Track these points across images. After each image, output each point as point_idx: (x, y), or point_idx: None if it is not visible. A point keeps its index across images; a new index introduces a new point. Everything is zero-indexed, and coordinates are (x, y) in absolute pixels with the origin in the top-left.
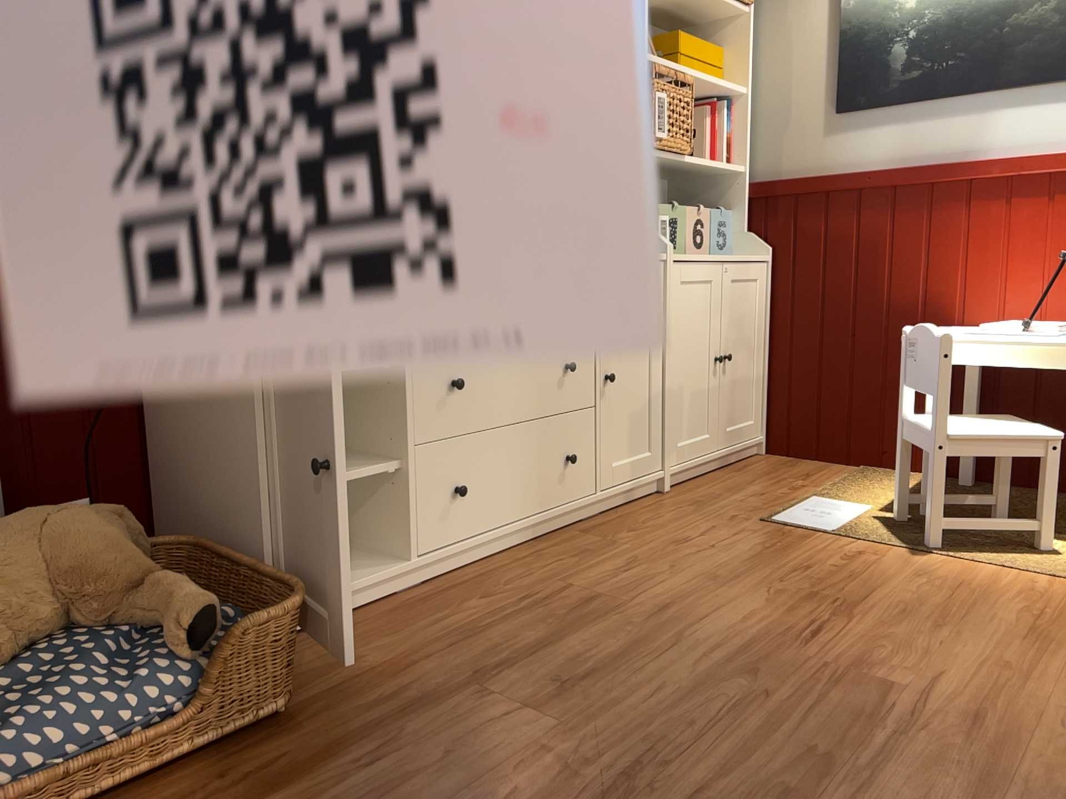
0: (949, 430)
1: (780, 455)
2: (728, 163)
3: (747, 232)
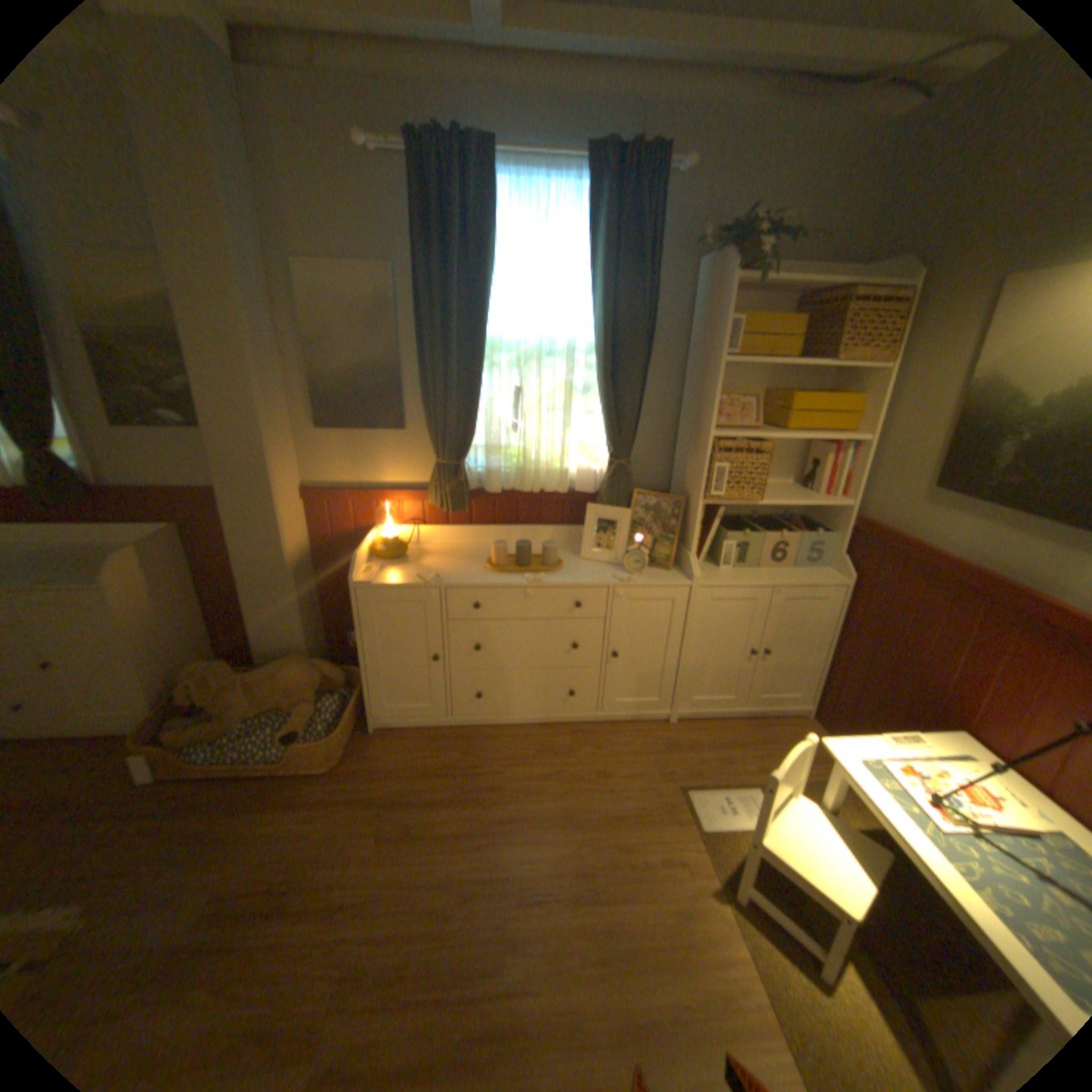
0: (774, 842)
1: (822, 729)
2: (842, 495)
3: (844, 554)
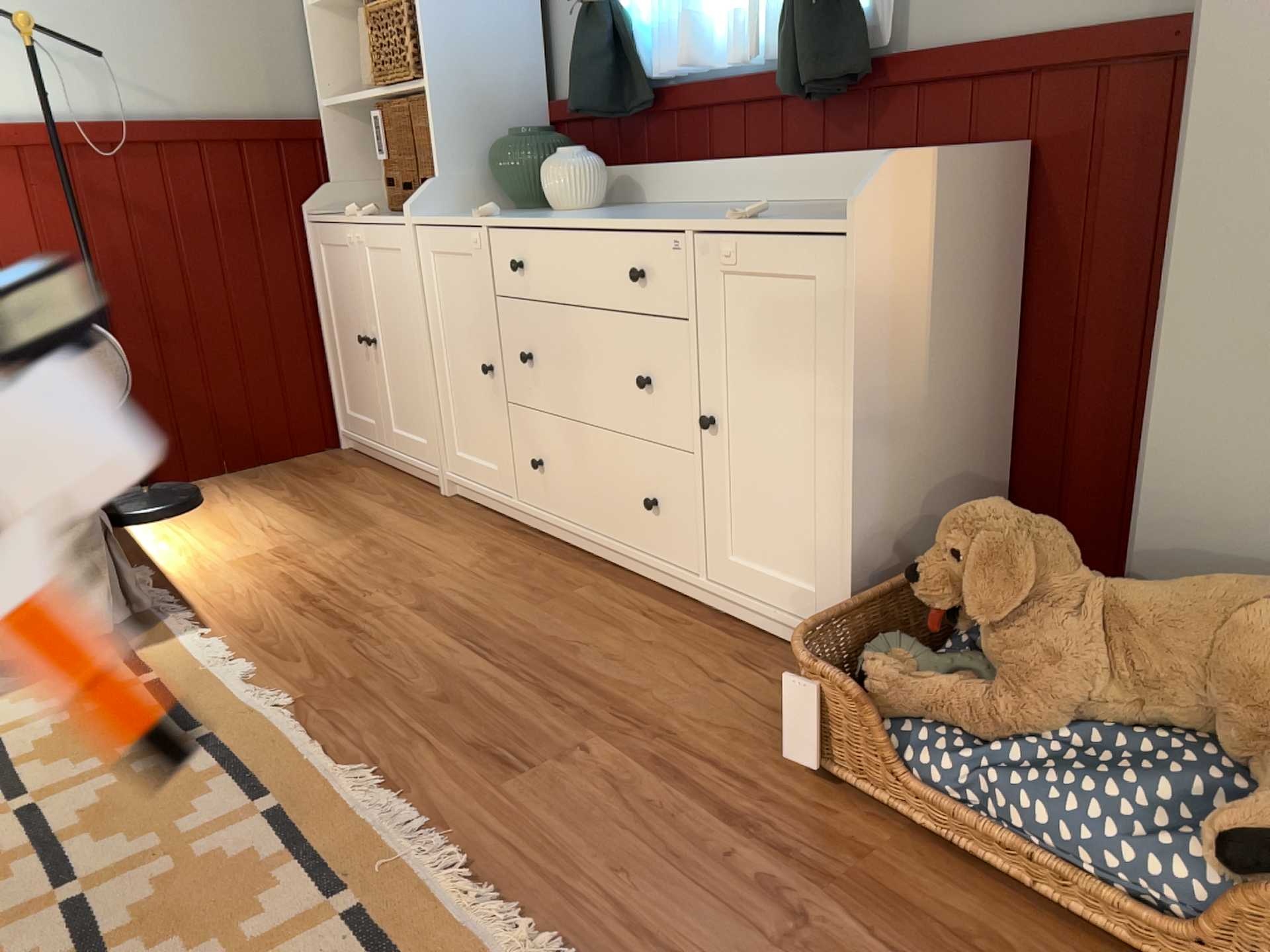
0: None
1: None
2: None
3: None
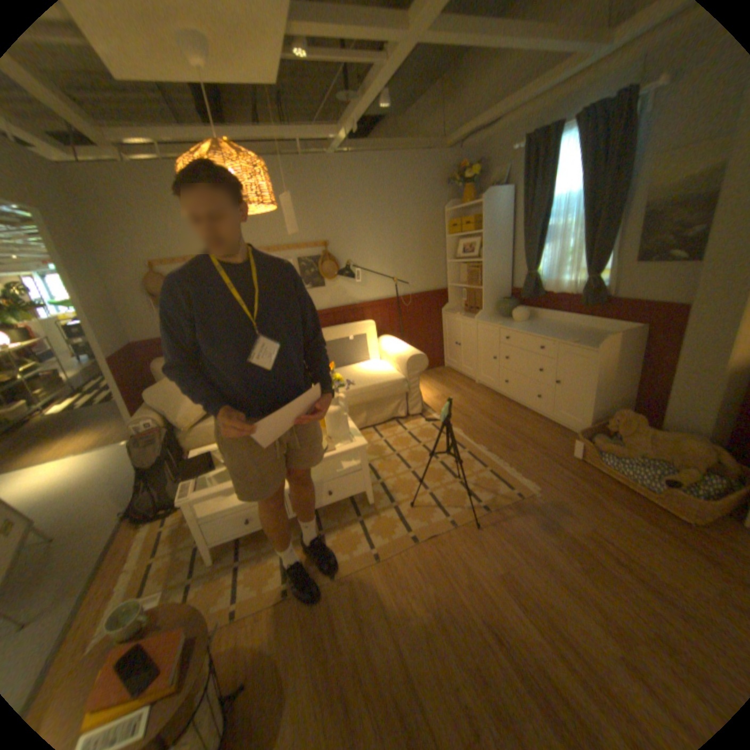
0: None
1: None
2: None
3: None
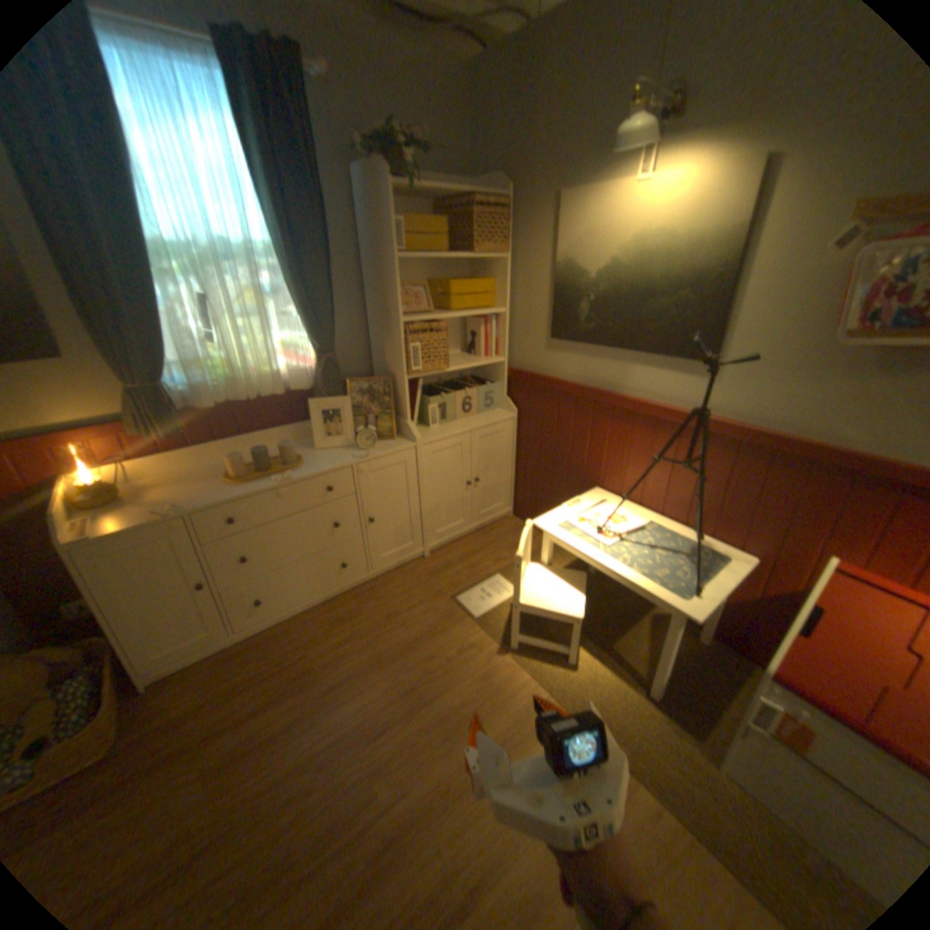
0: (524, 599)
1: (518, 521)
2: (495, 356)
3: (505, 398)
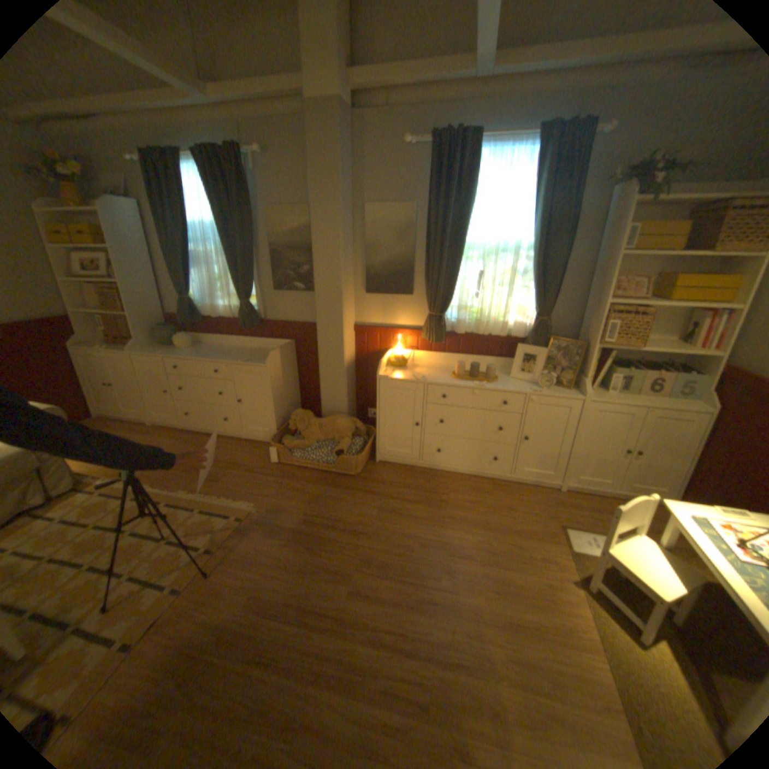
0: (617, 553)
1: None
2: (714, 348)
3: (712, 391)
